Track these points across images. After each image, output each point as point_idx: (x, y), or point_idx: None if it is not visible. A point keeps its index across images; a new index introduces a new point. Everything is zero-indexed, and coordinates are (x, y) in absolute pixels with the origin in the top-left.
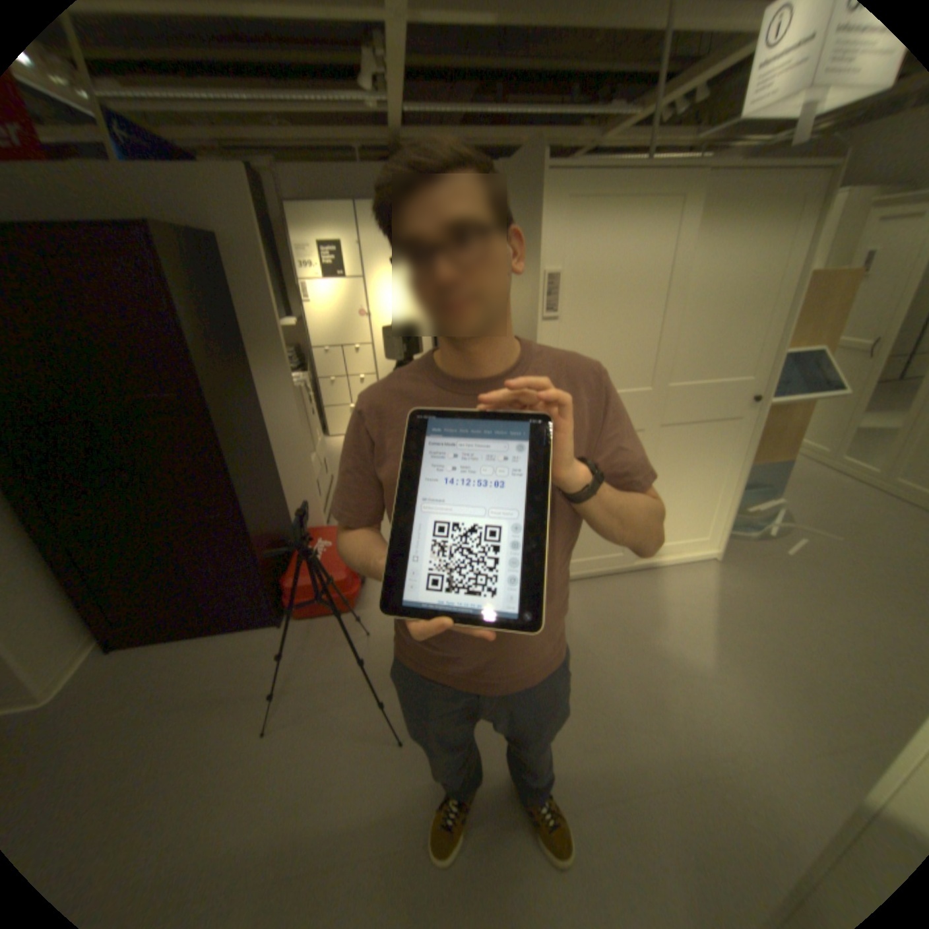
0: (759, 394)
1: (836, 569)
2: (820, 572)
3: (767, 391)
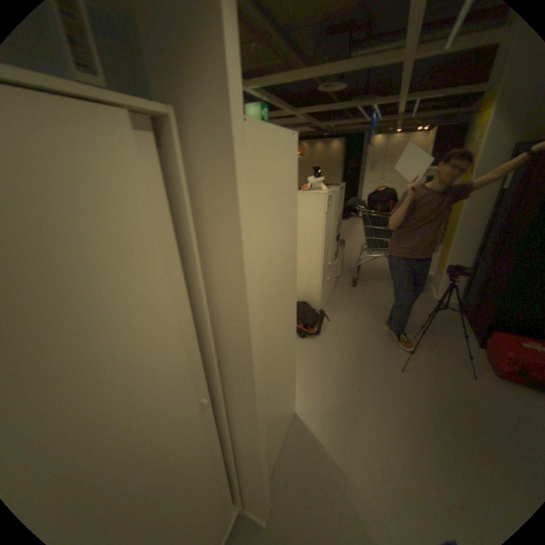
0: None
1: None
2: None
3: None
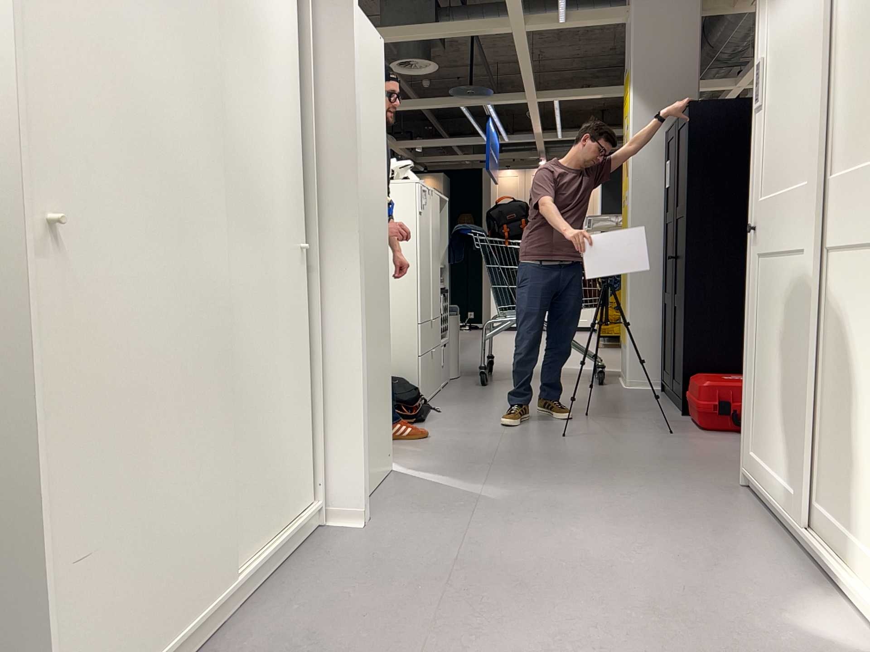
0: None
1: None
2: None
3: None
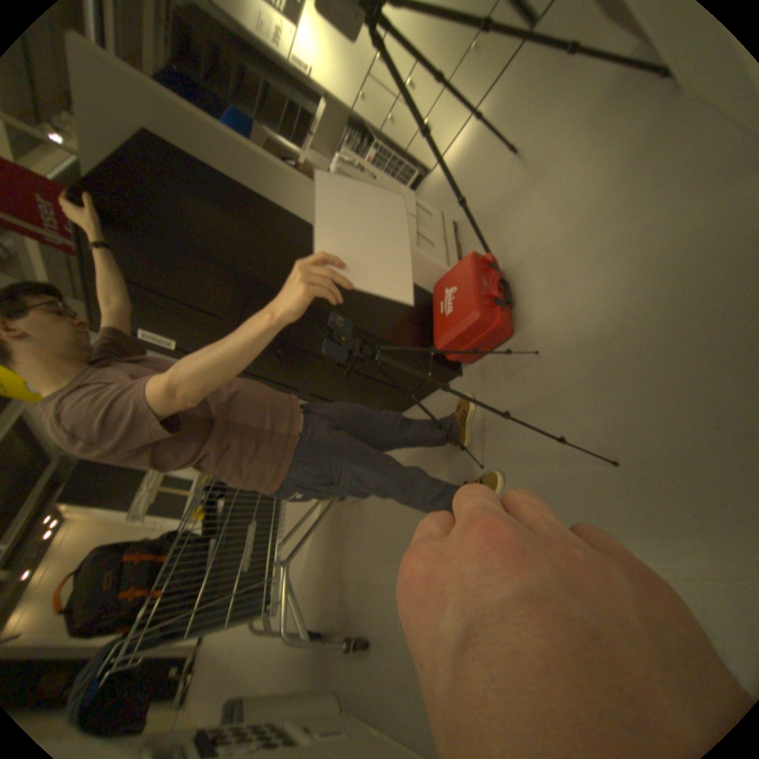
0: None
1: None
2: None
3: None
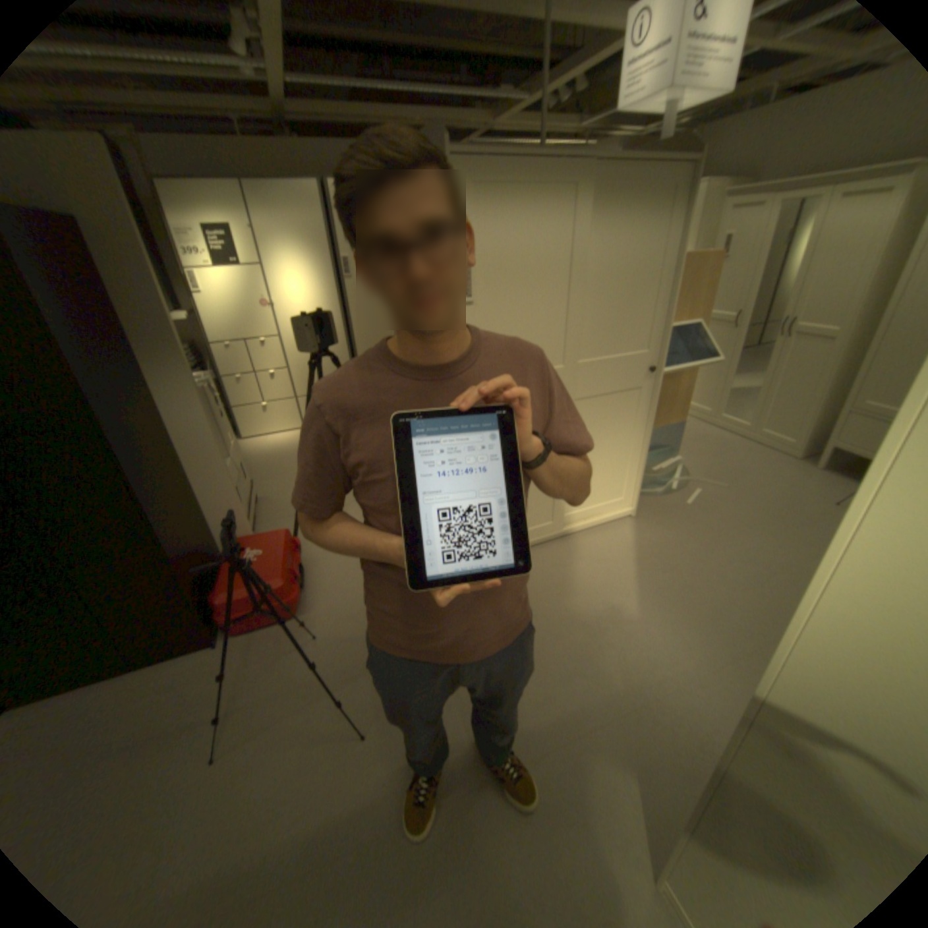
0: (652, 365)
1: (723, 511)
2: (711, 515)
3: (658, 363)
